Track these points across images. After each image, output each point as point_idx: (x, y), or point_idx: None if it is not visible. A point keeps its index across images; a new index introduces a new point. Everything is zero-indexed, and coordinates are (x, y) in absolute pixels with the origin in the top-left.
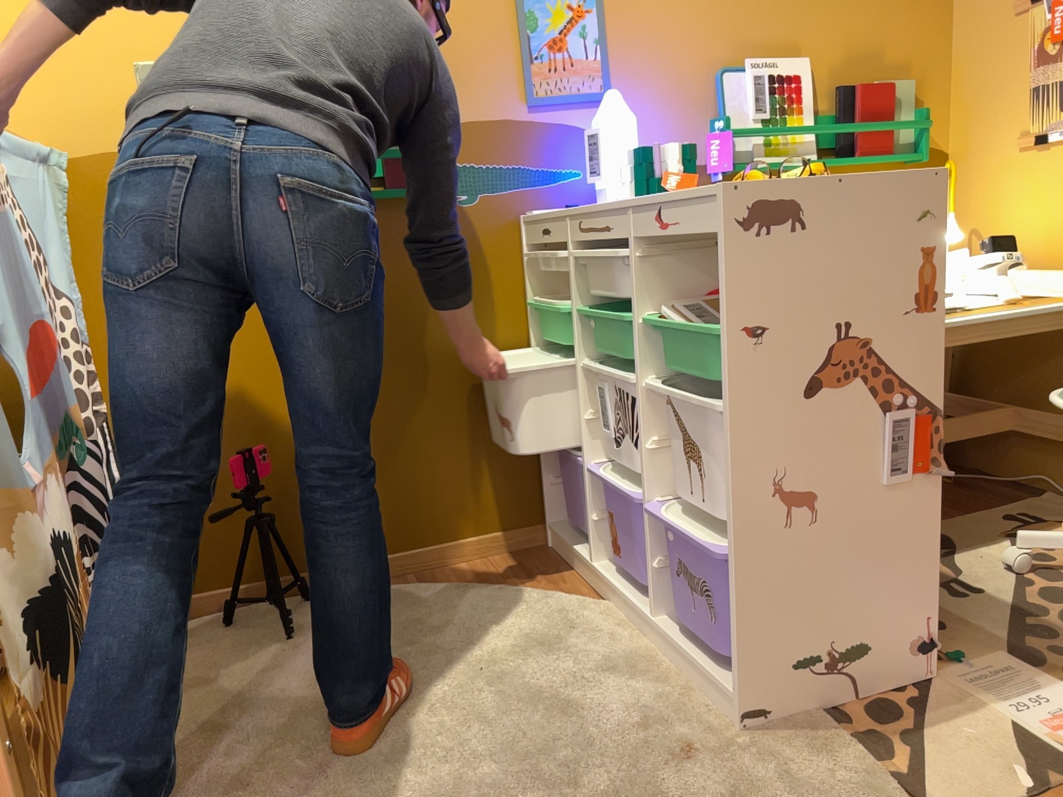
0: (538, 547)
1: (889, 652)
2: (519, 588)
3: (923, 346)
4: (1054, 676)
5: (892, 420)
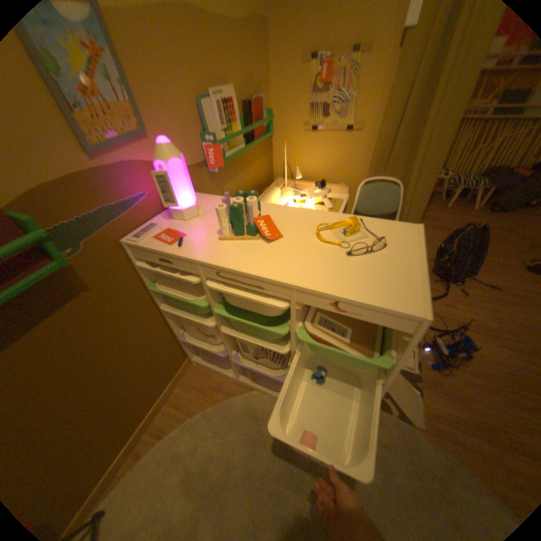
0: (190, 369)
1: None
2: (210, 407)
3: None
4: None
5: None
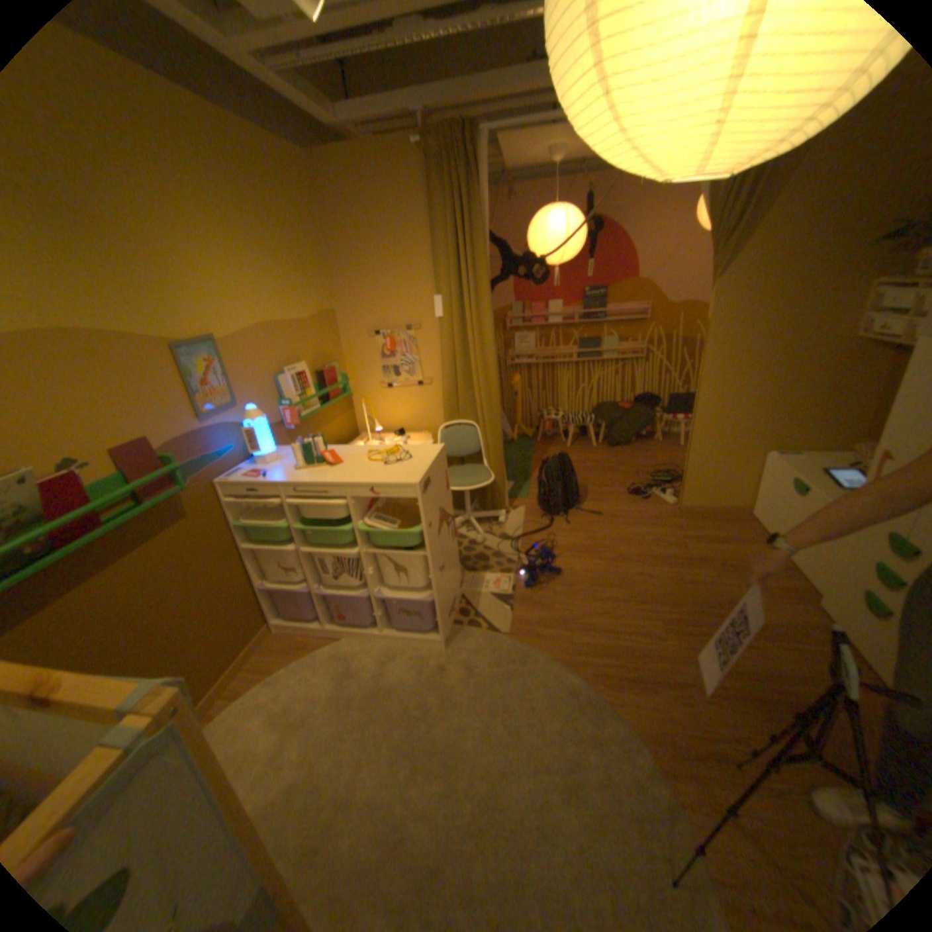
0: (269, 638)
1: (456, 594)
2: (294, 663)
3: (449, 500)
4: (481, 572)
5: (450, 528)
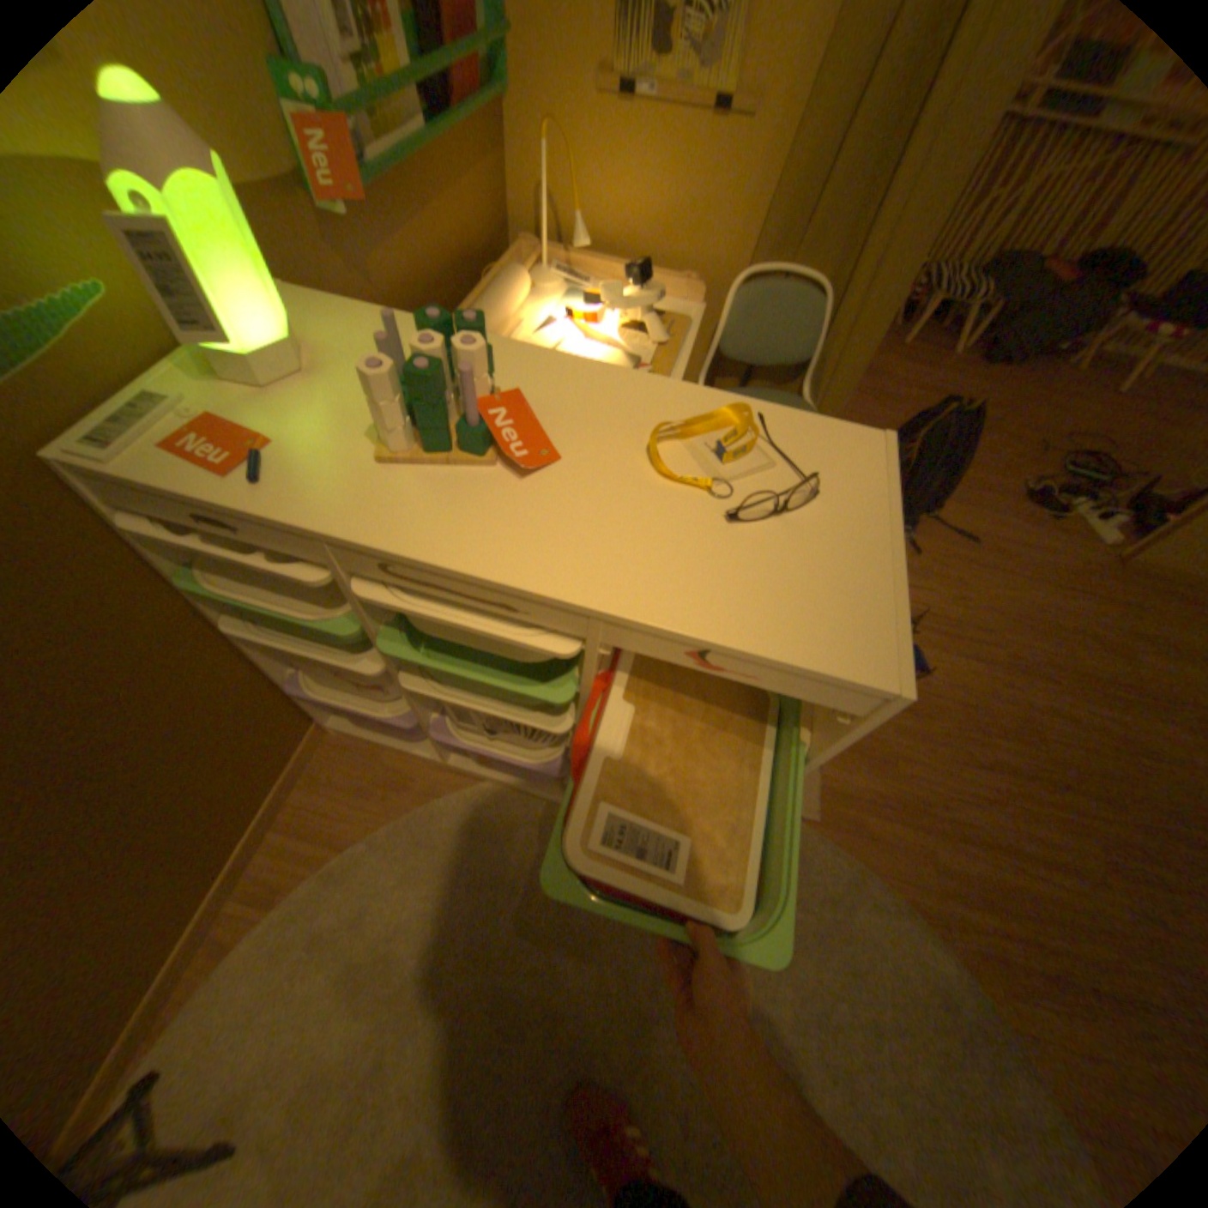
0: (324, 746)
1: None
2: (385, 827)
3: None
4: None
5: None
